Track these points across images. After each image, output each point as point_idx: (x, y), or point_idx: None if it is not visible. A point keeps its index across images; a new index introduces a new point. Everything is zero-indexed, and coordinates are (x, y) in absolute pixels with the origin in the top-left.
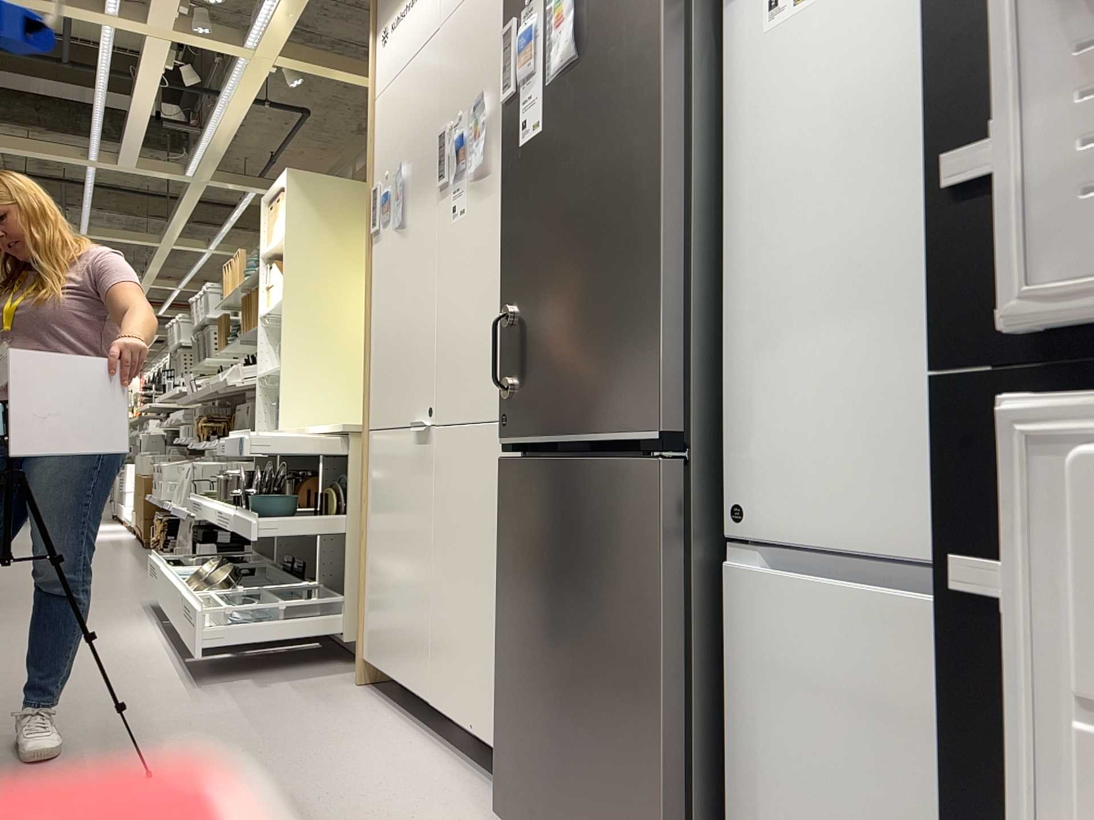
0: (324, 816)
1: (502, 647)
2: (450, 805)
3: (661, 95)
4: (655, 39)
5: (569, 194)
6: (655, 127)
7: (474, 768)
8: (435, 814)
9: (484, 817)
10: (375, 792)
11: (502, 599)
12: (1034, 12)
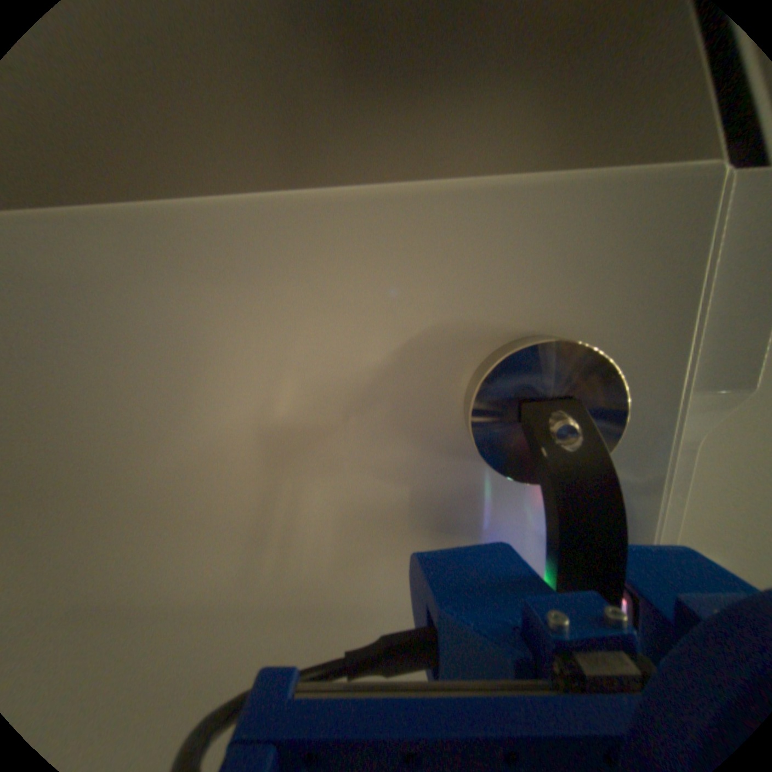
0: None
1: None
2: None
3: None
4: None
5: None
6: None
7: None
8: None
9: None
10: None
11: None
12: None
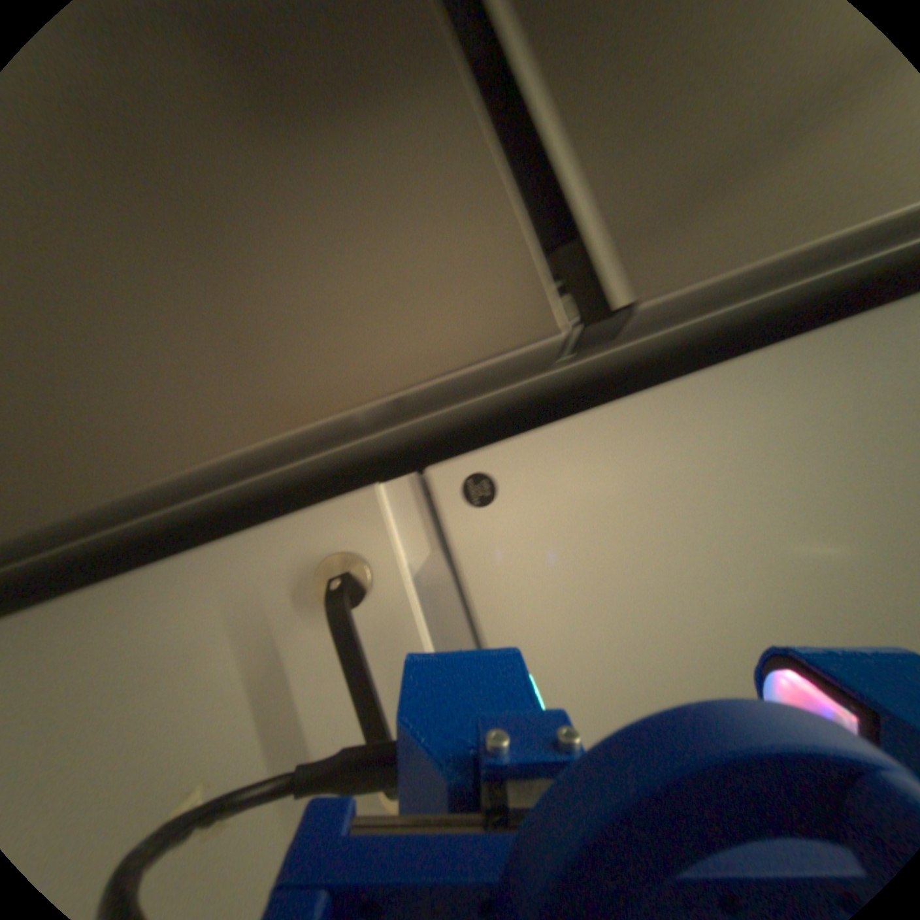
0: None
1: None
2: None
3: None
4: None
5: None
6: None
7: None
8: None
9: None
10: None
11: None
12: None
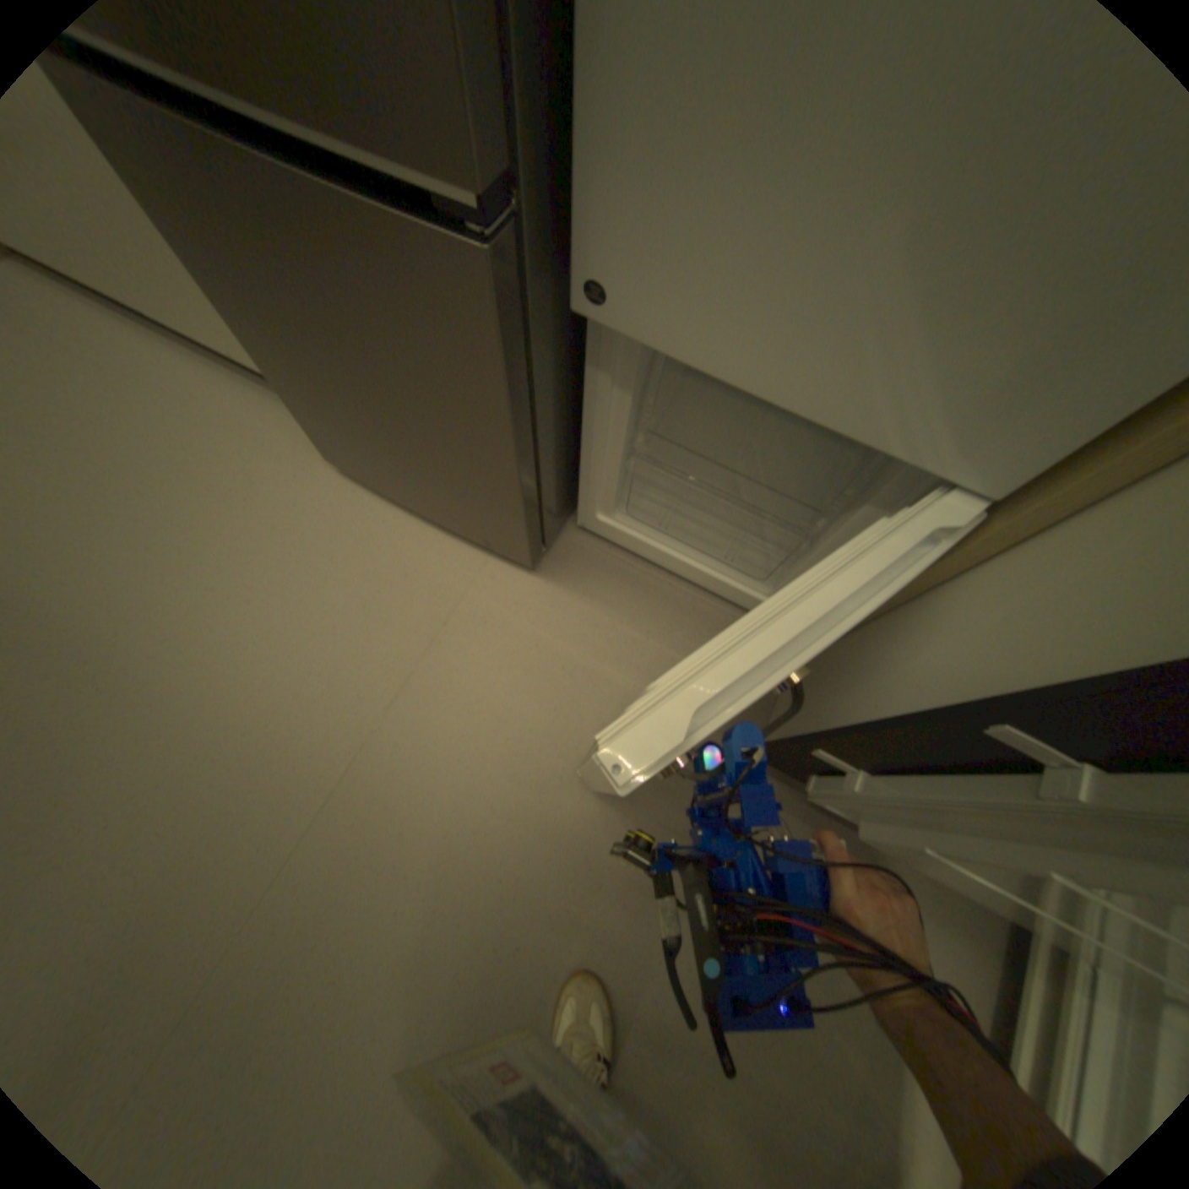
0: (160, 507)
1: (250, 345)
2: (268, 445)
3: None
4: None
5: None
6: None
7: (251, 380)
8: (262, 462)
9: (307, 449)
10: (181, 455)
11: (214, 296)
12: None
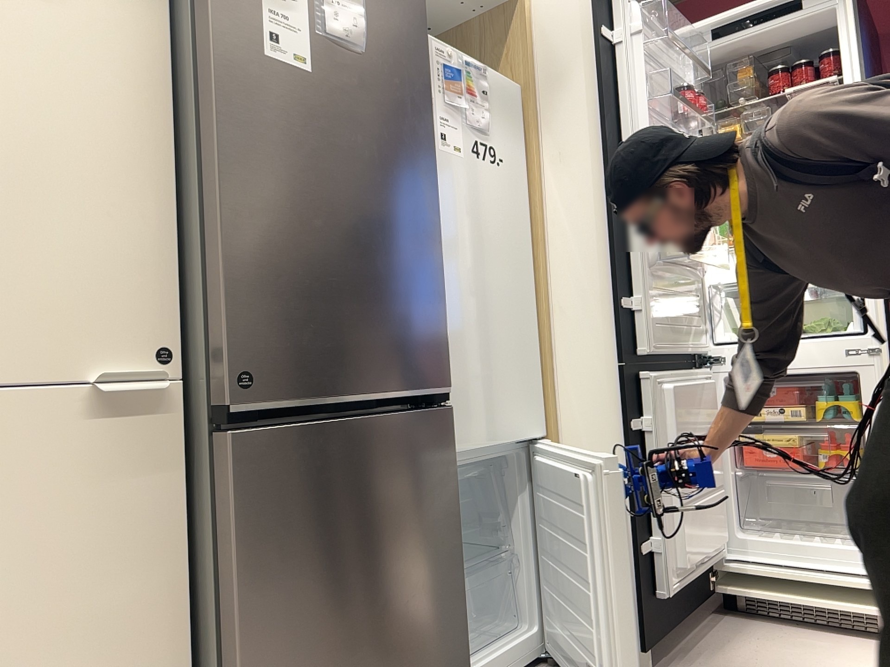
0: None
1: None
2: None
3: (434, 152)
4: (428, 109)
5: (355, 167)
6: (431, 171)
7: None
8: None
9: None
10: None
11: (250, 616)
12: (644, 271)
